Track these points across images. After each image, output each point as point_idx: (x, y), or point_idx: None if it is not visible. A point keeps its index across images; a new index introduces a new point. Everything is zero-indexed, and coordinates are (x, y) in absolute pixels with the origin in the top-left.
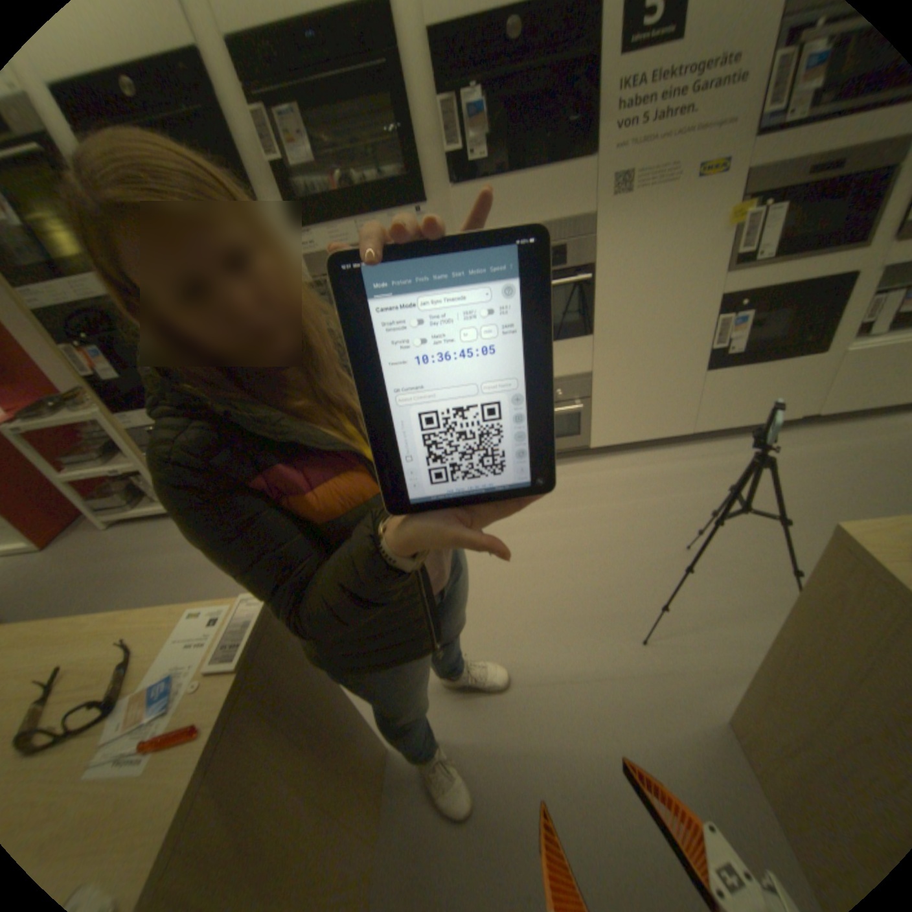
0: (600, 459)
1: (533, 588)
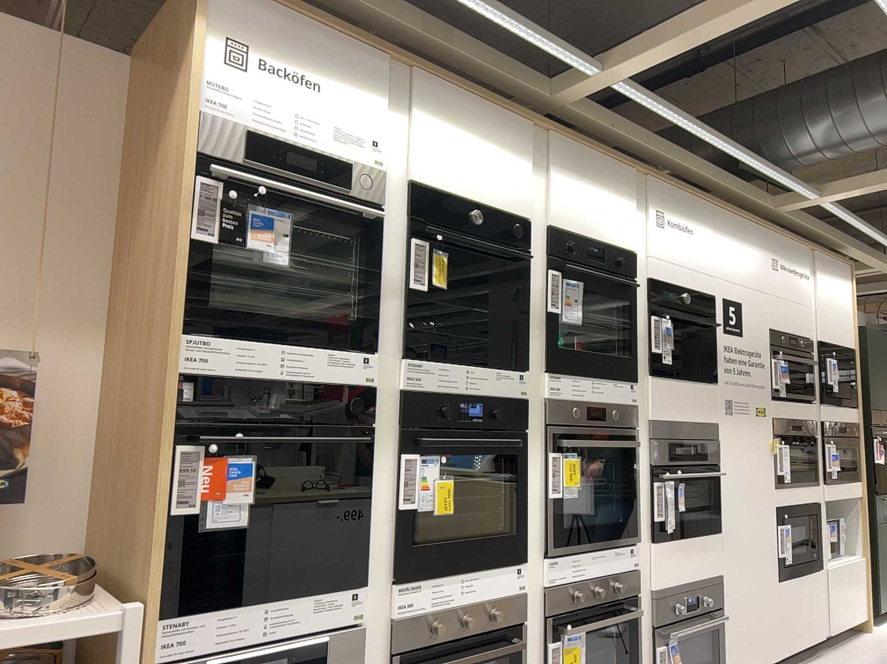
0: None
1: None
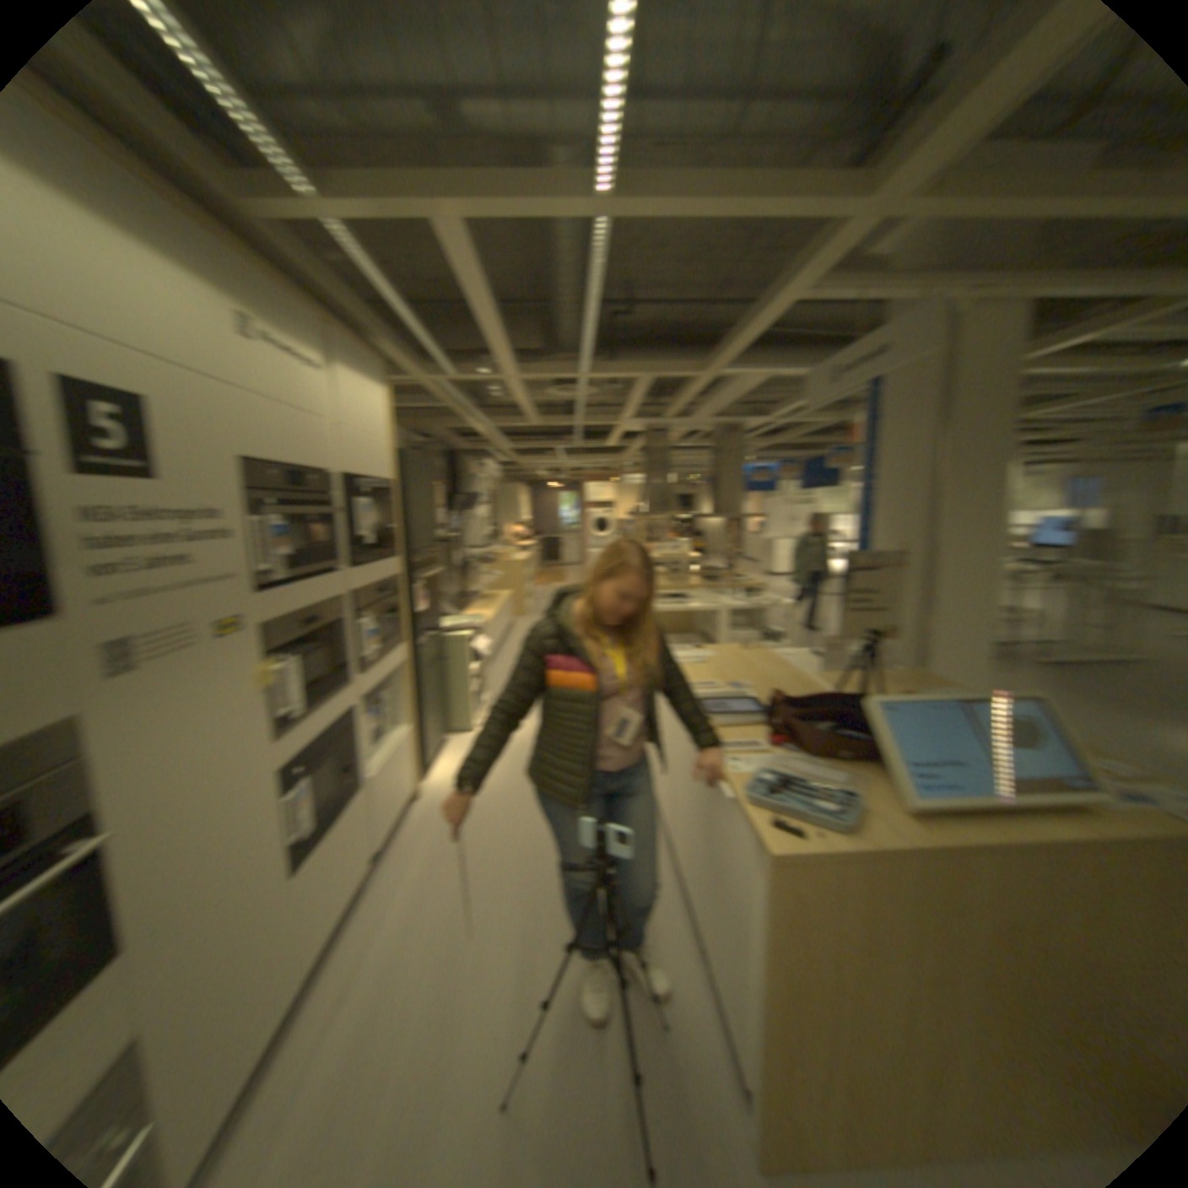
0: None
1: None
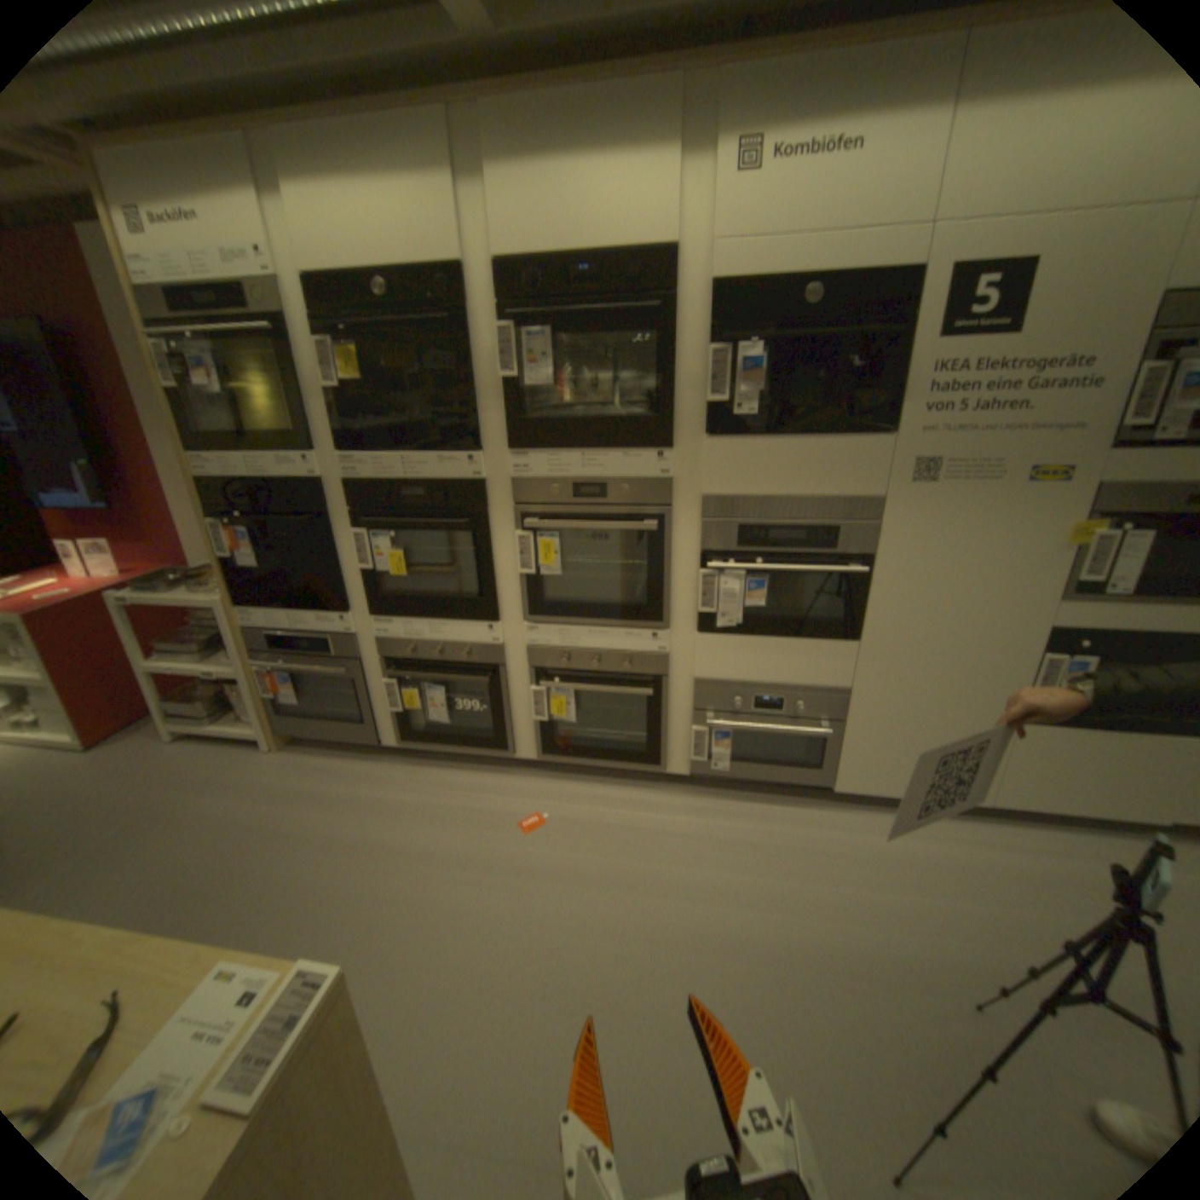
0: (848, 811)
1: (722, 1009)
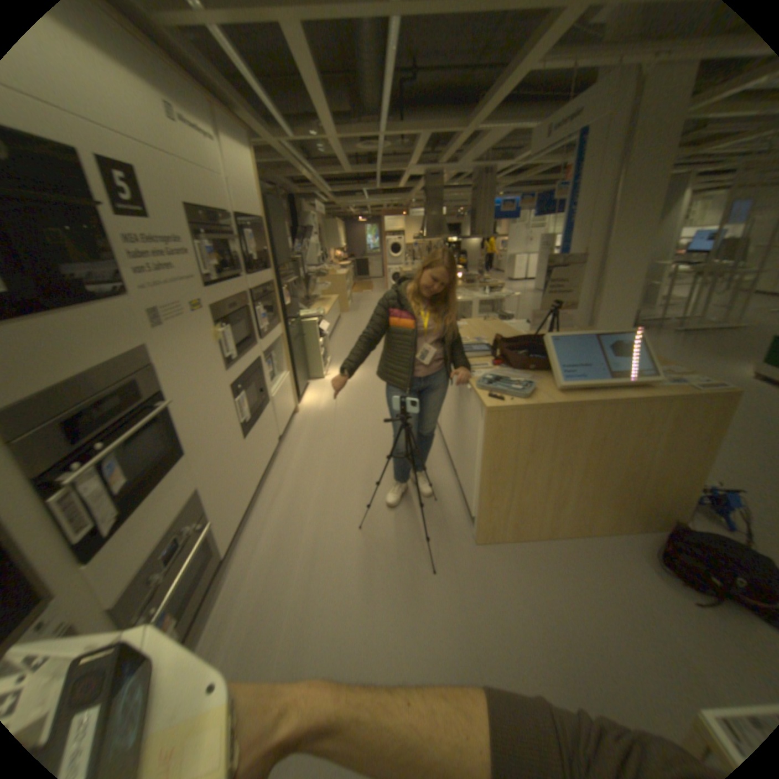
0: (229, 563)
1: (377, 660)
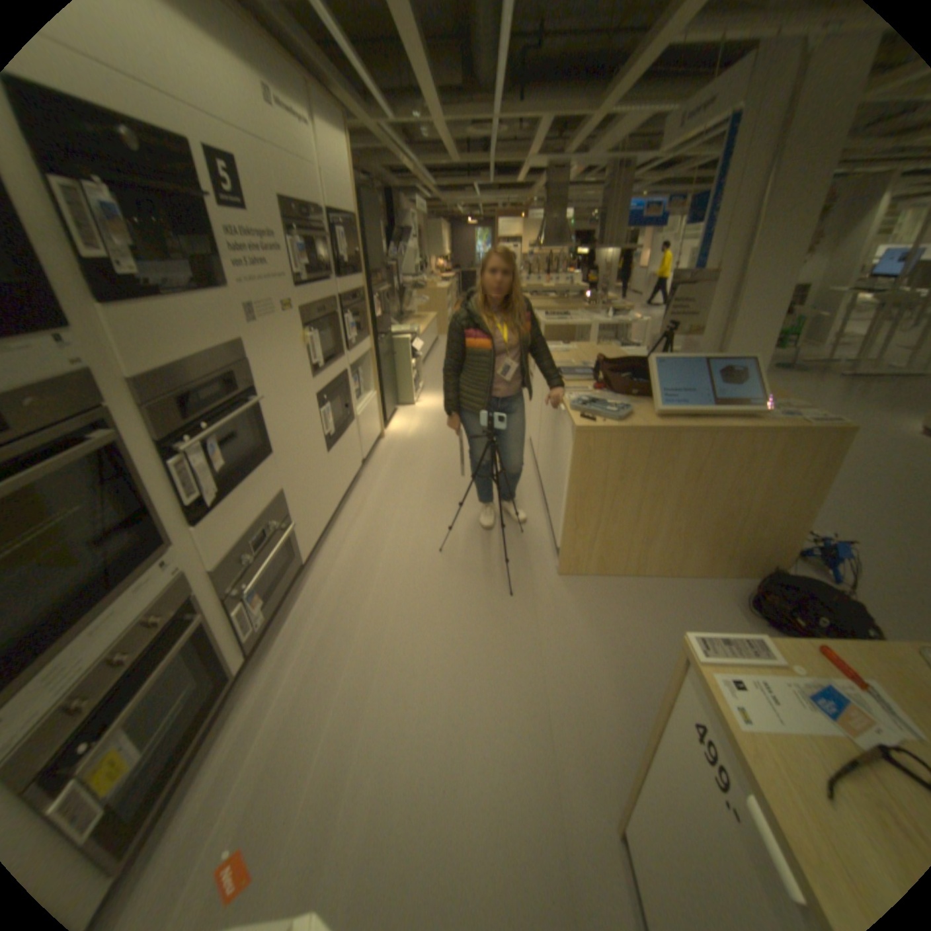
0: (308, 572)
1: (446, 661)
